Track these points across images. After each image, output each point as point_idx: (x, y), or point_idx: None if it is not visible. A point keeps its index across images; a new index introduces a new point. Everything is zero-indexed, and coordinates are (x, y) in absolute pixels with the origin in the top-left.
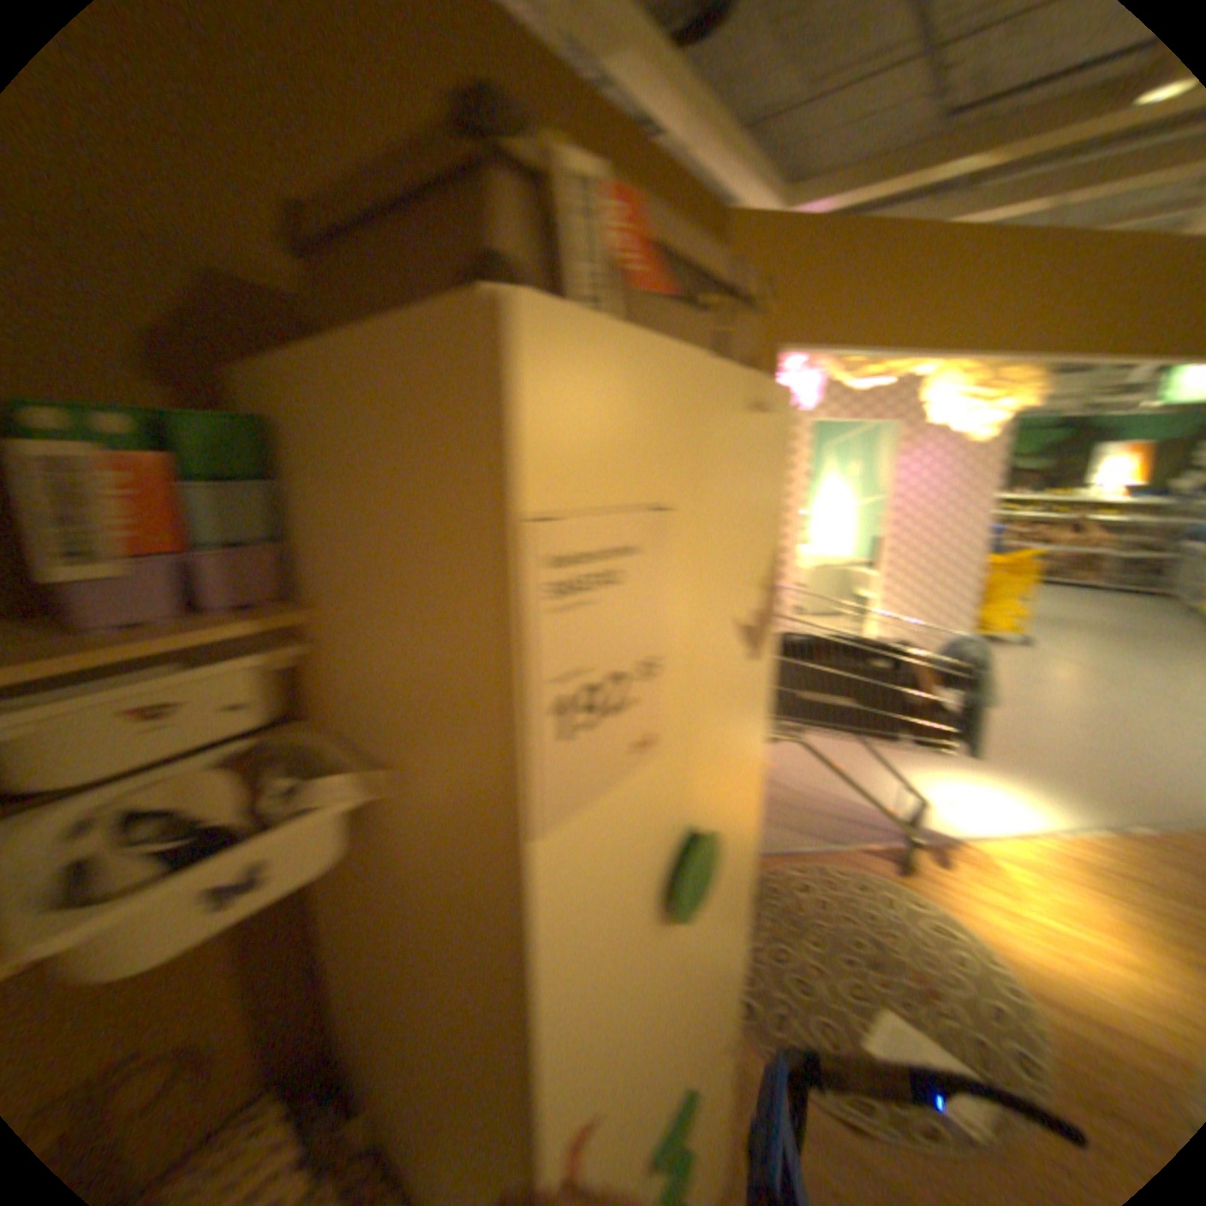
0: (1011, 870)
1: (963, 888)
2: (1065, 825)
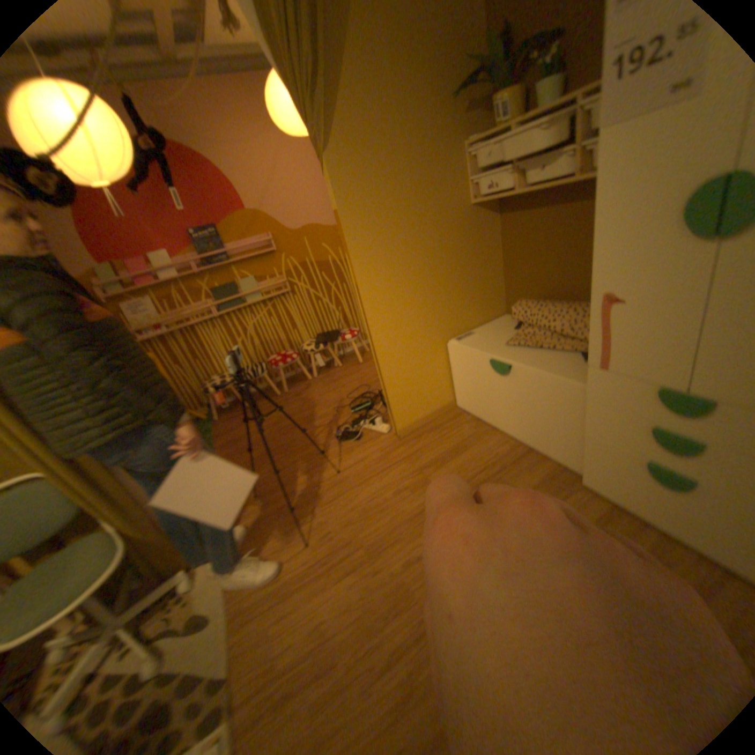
0: None
1: None
2: None
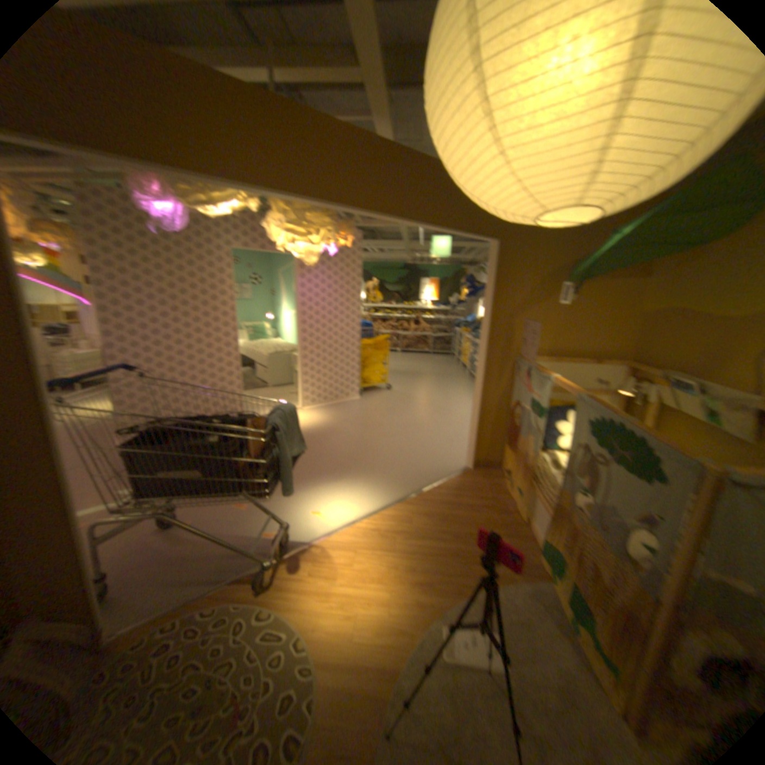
0: (334, 553)
1: (298, 584)
2: (375, 505)
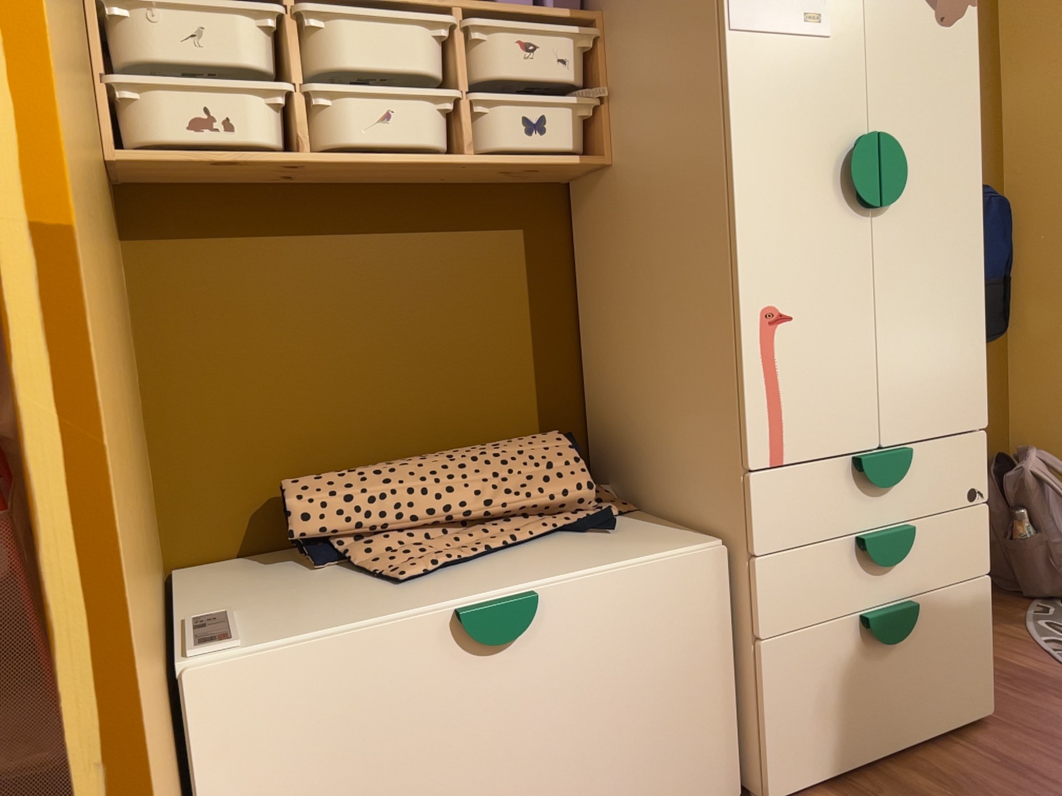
0: None
1: None
2: None
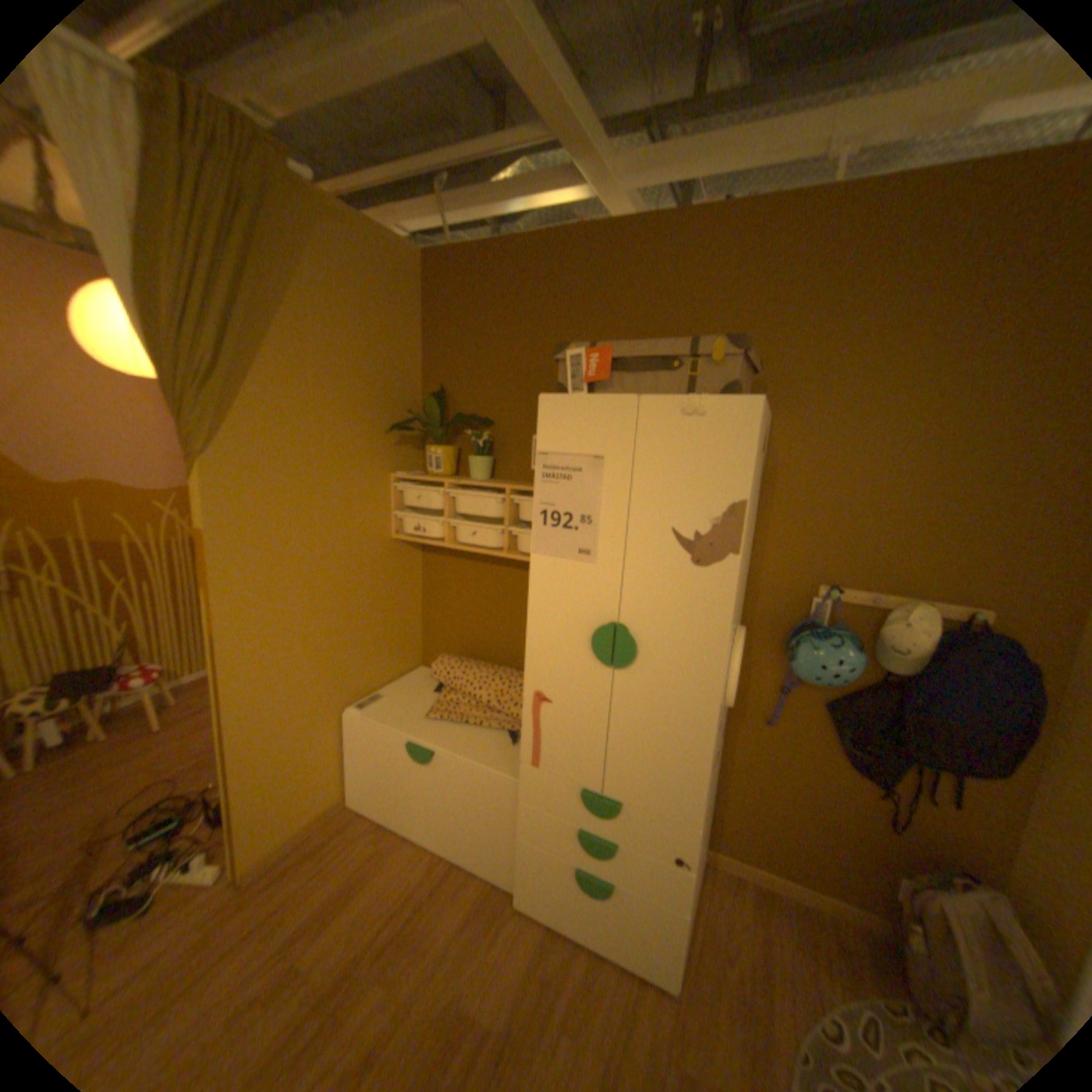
0: None
1: None
2: None
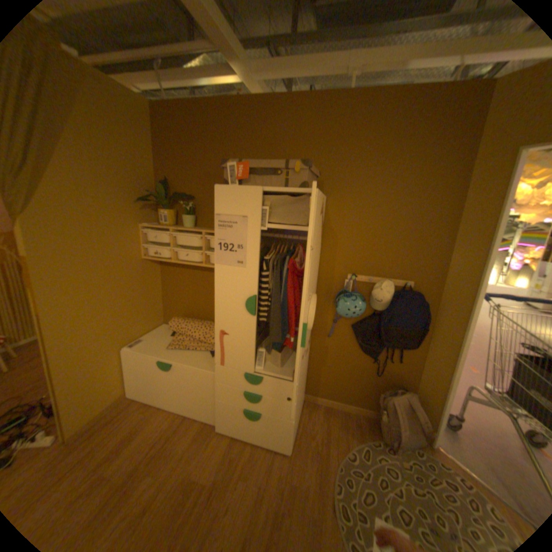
0: None
1: None
2: None
